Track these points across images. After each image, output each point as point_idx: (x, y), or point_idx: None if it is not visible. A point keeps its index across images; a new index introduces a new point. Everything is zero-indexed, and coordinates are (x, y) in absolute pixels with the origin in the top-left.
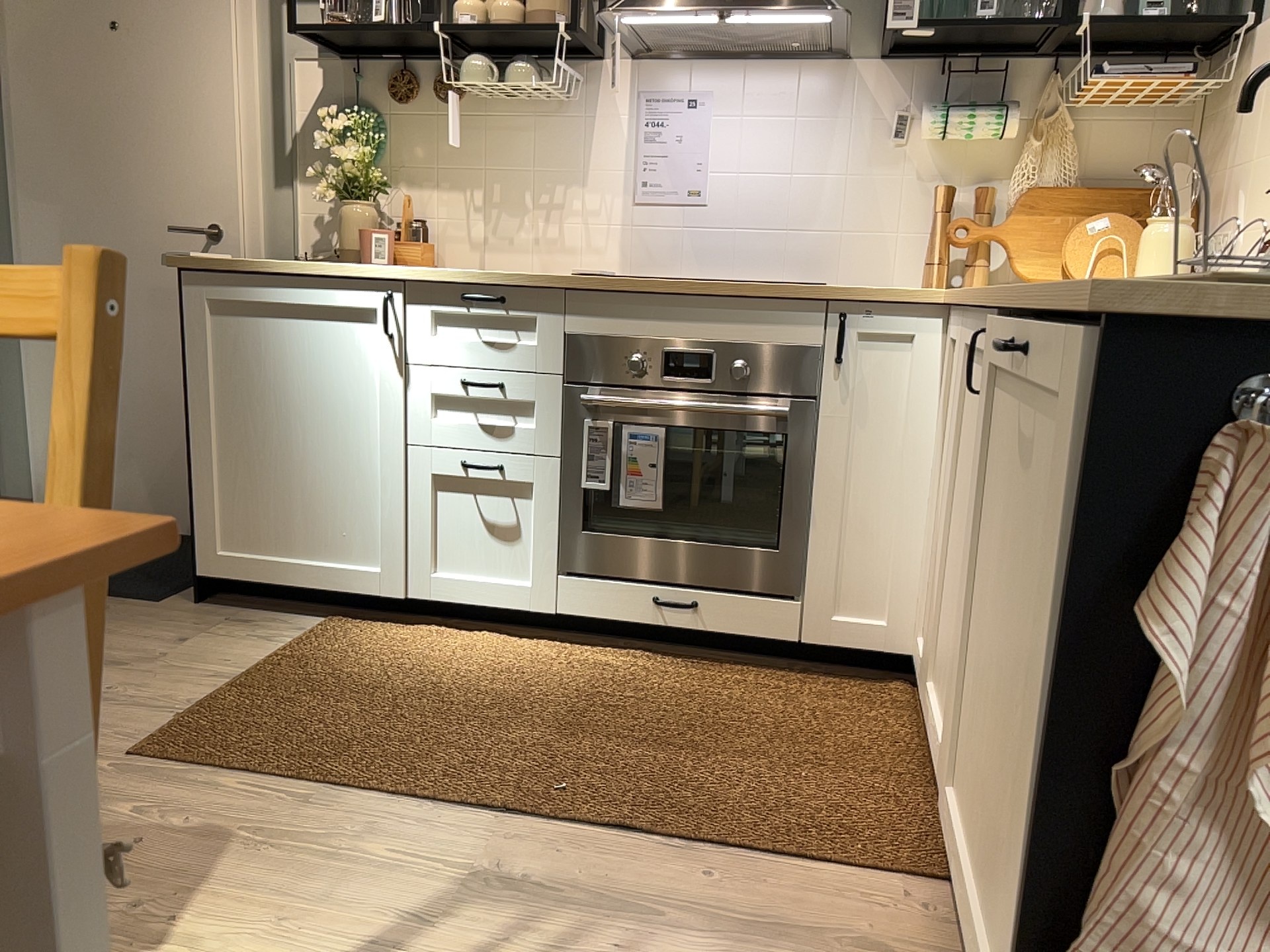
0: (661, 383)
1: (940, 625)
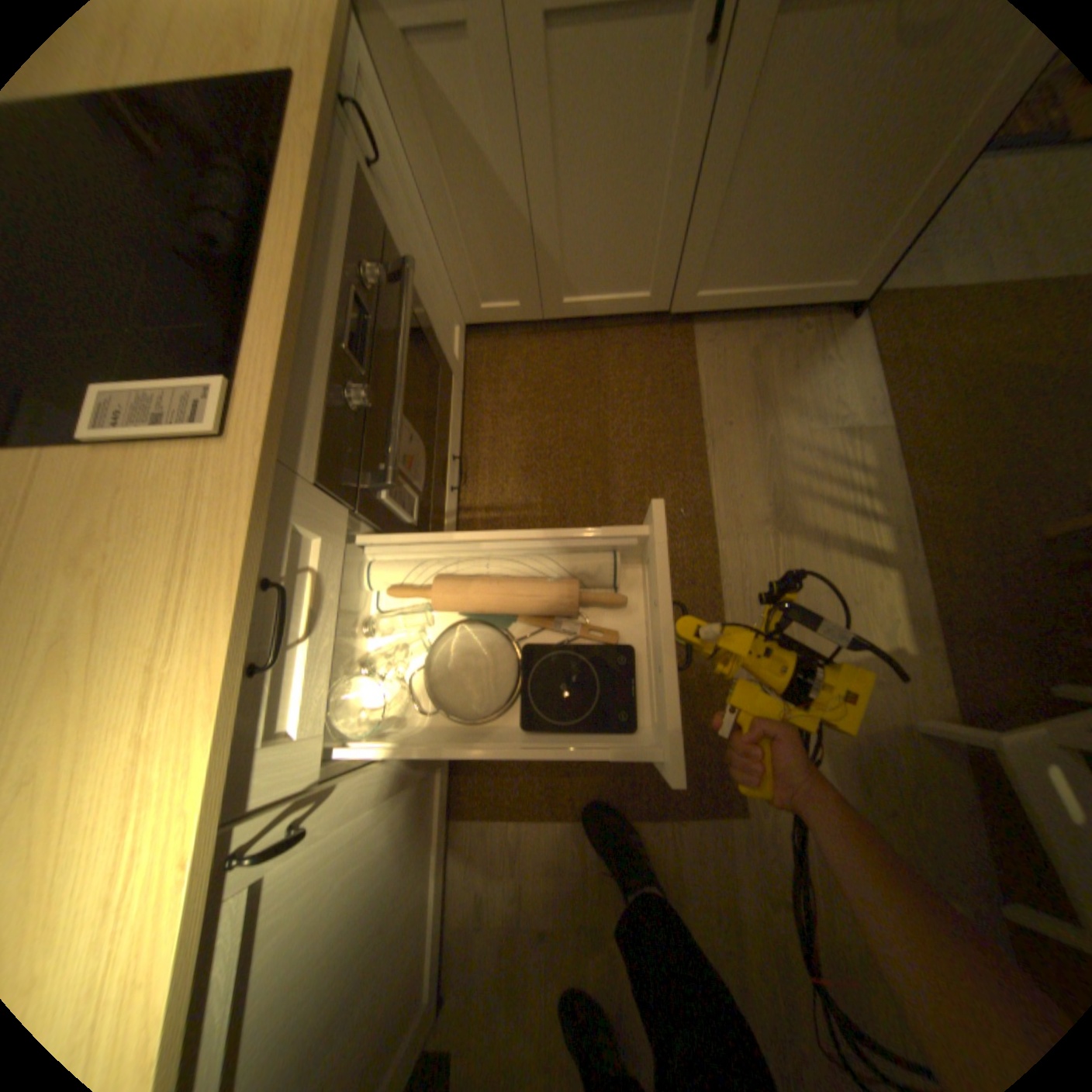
0: (362, 381)
1: (557, 267)
